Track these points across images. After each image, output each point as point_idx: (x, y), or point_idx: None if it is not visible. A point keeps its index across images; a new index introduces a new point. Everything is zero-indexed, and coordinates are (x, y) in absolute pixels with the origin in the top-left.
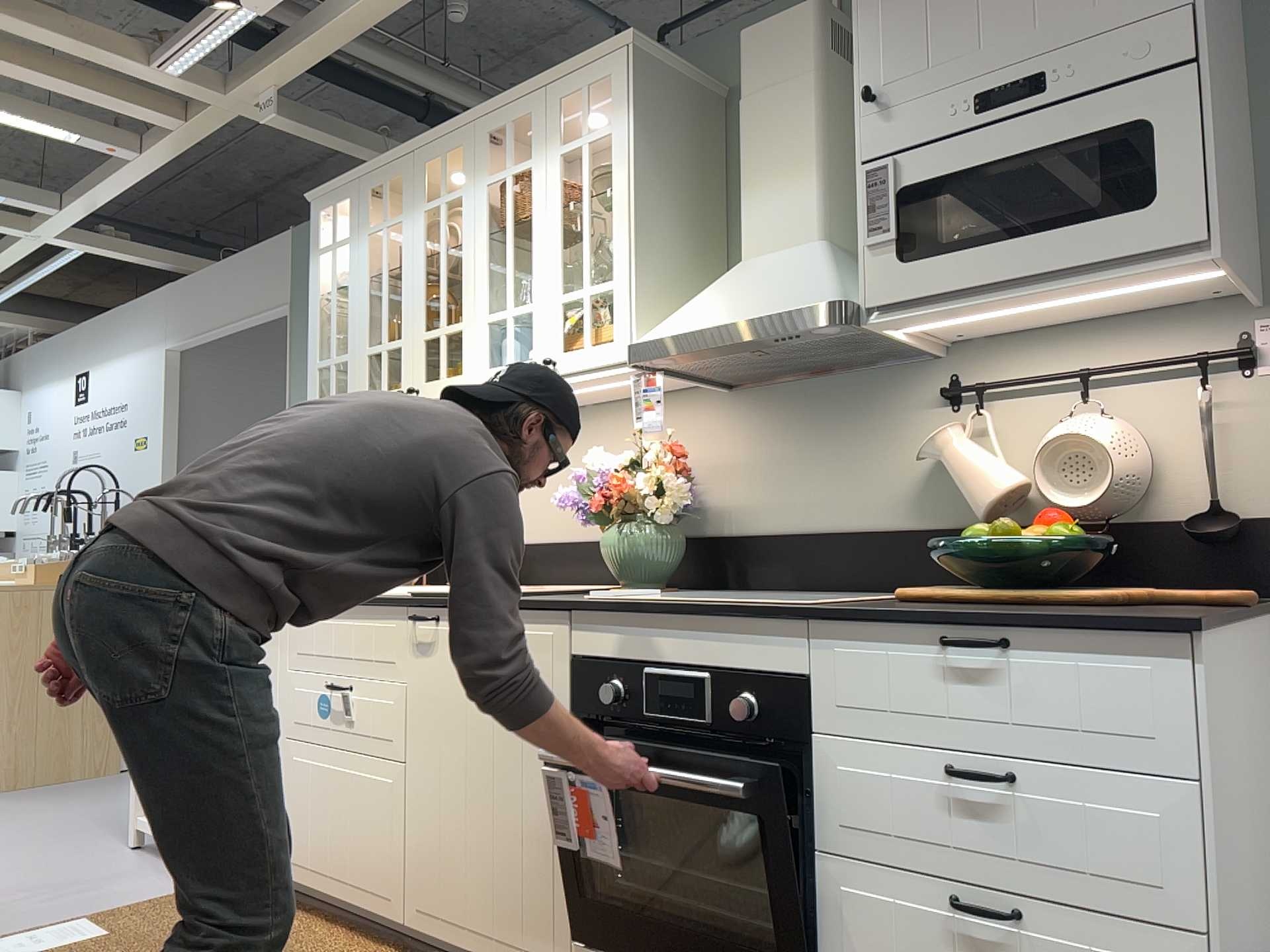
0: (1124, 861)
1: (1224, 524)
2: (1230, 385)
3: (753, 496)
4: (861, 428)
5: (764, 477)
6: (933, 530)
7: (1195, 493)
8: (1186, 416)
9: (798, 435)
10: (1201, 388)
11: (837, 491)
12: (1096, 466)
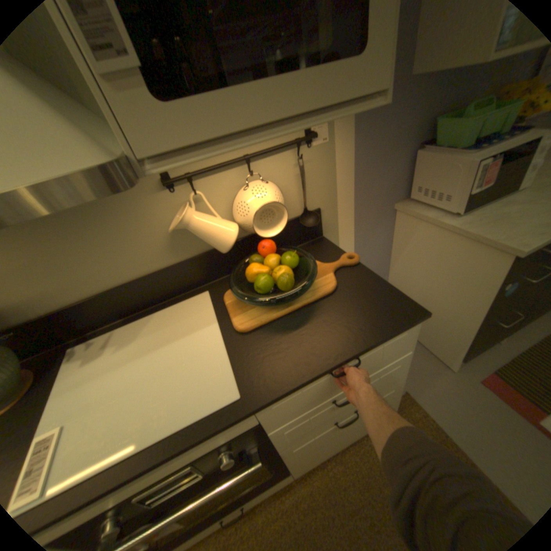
0: (388, 381)
1: (314, 218)
2: (304, 153)
3: (40, 287)
4: (107, 218)
5: (40, 273)
6: (188, 260)
7: (296, 205)
8: (290, 171)
9: (51, 237)
10: (296, 157)
11: (112, 261)
12: (275, 213)
